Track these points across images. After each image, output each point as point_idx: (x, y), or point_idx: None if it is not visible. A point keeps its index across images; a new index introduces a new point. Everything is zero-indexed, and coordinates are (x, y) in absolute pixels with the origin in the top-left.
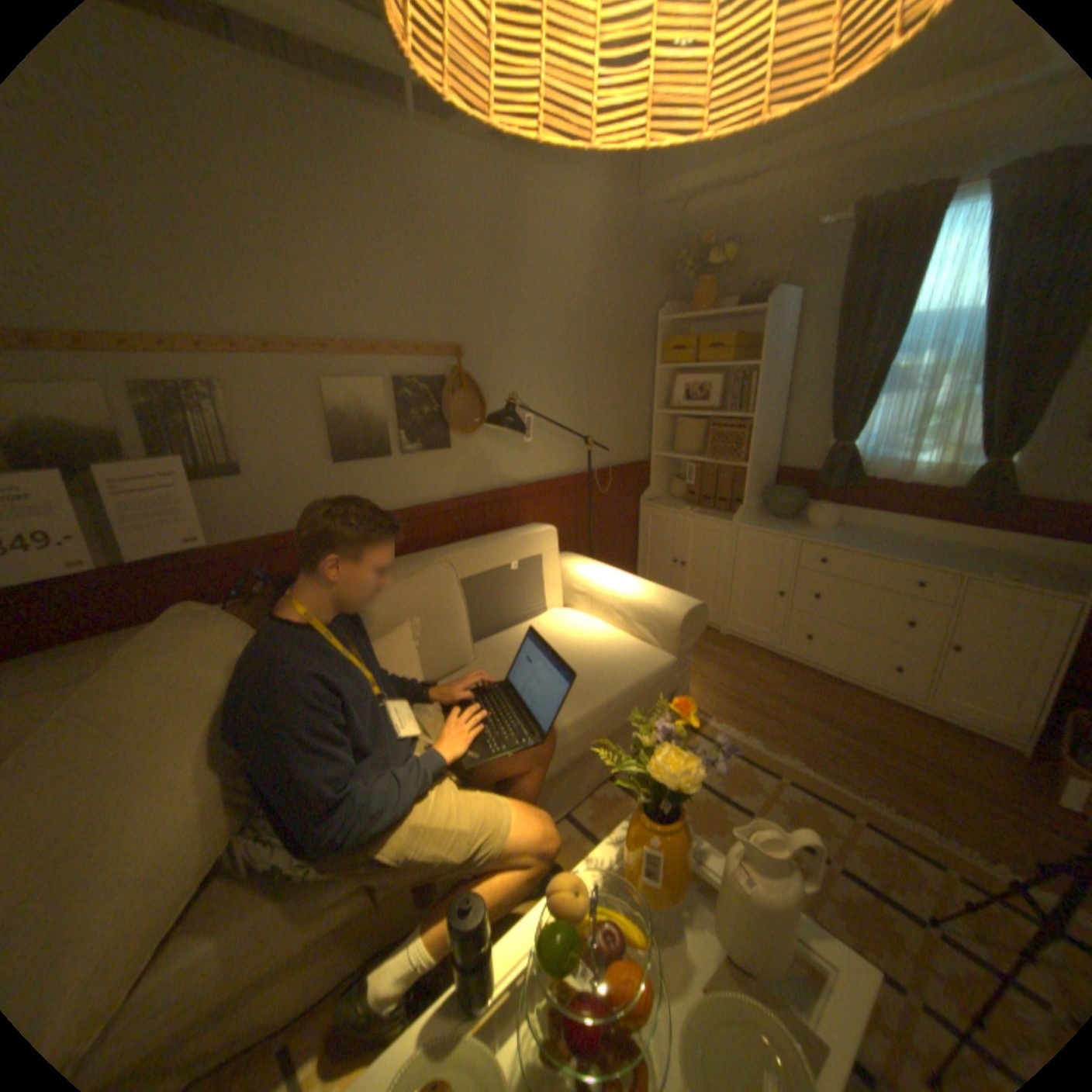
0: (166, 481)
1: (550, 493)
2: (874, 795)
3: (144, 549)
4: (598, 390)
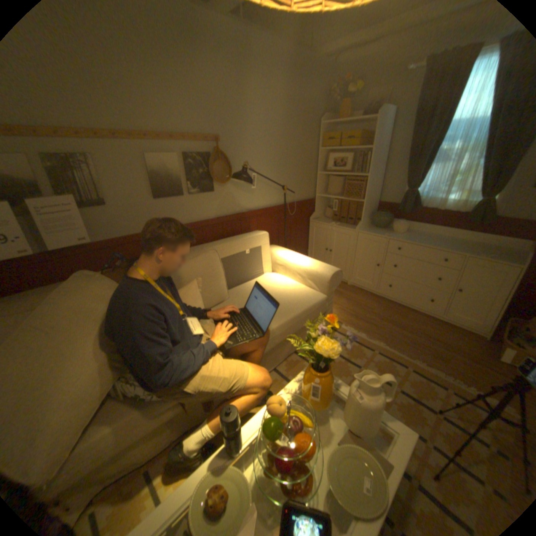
0: (65, 208)
1: (265, 215)
2: (417, 357)
3: (58, 244)
4: (289, 161)
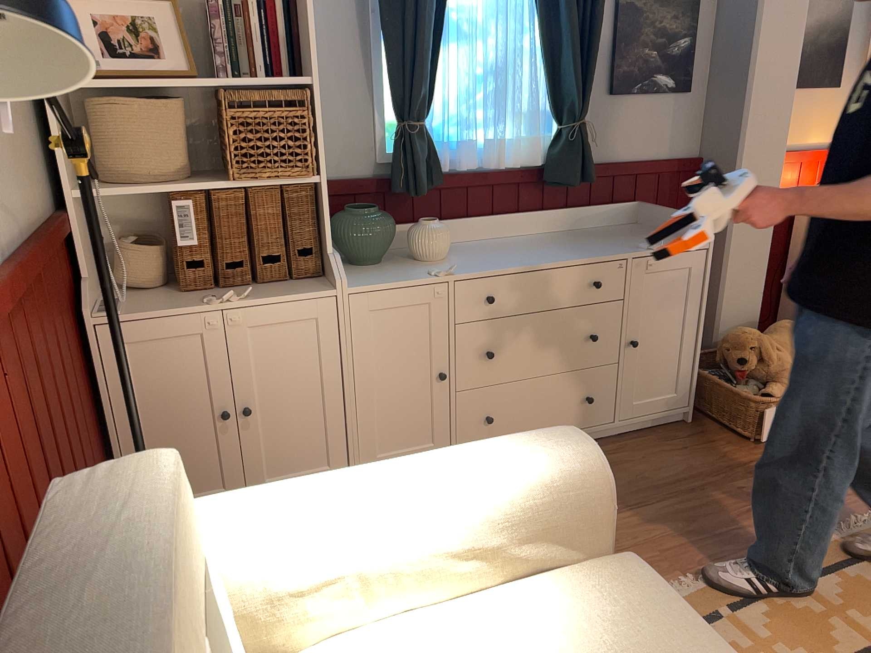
0: None
1: None
2: (745, 545)
3: None
4: None
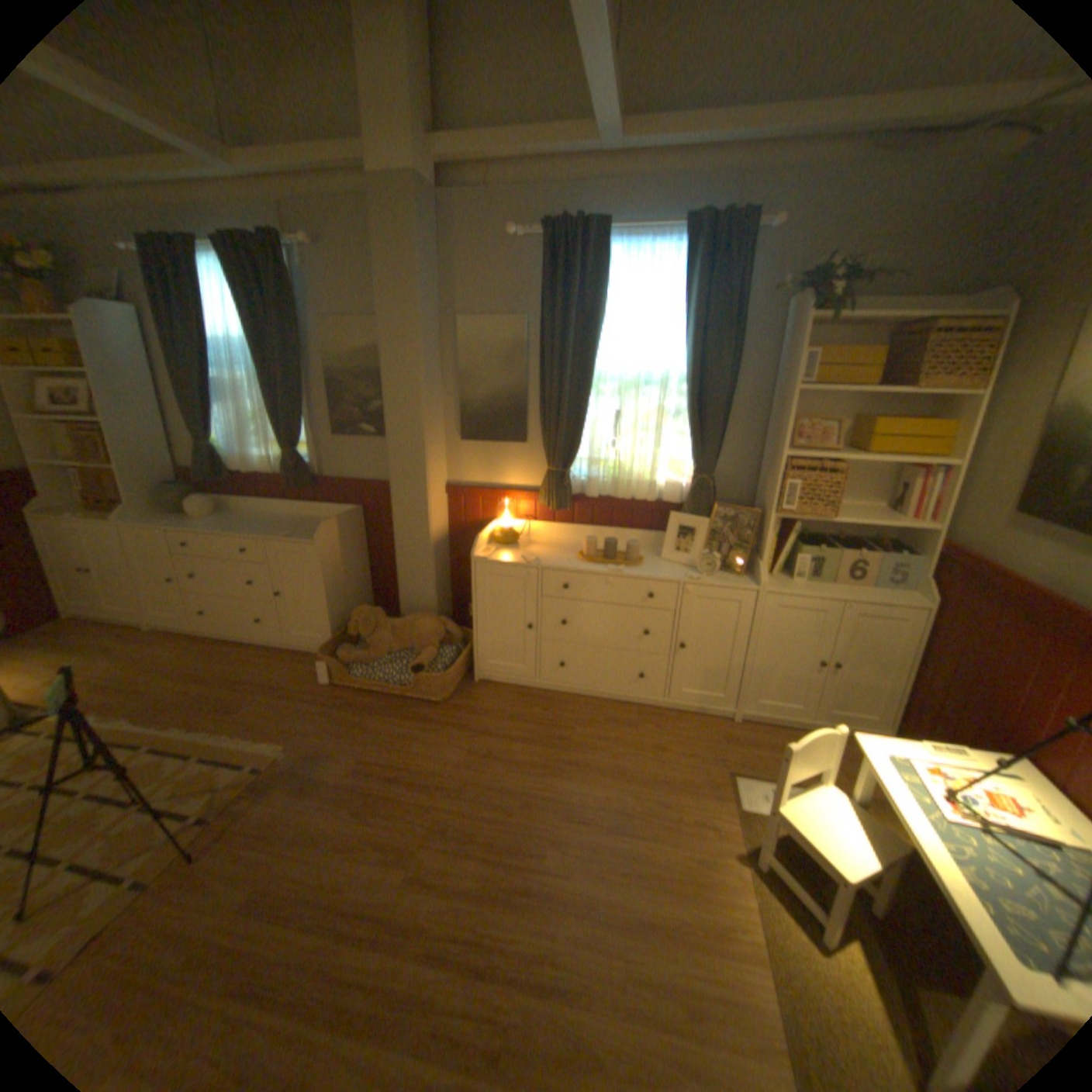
0: None
1: None
2: (179, 726)
3: None
4: None
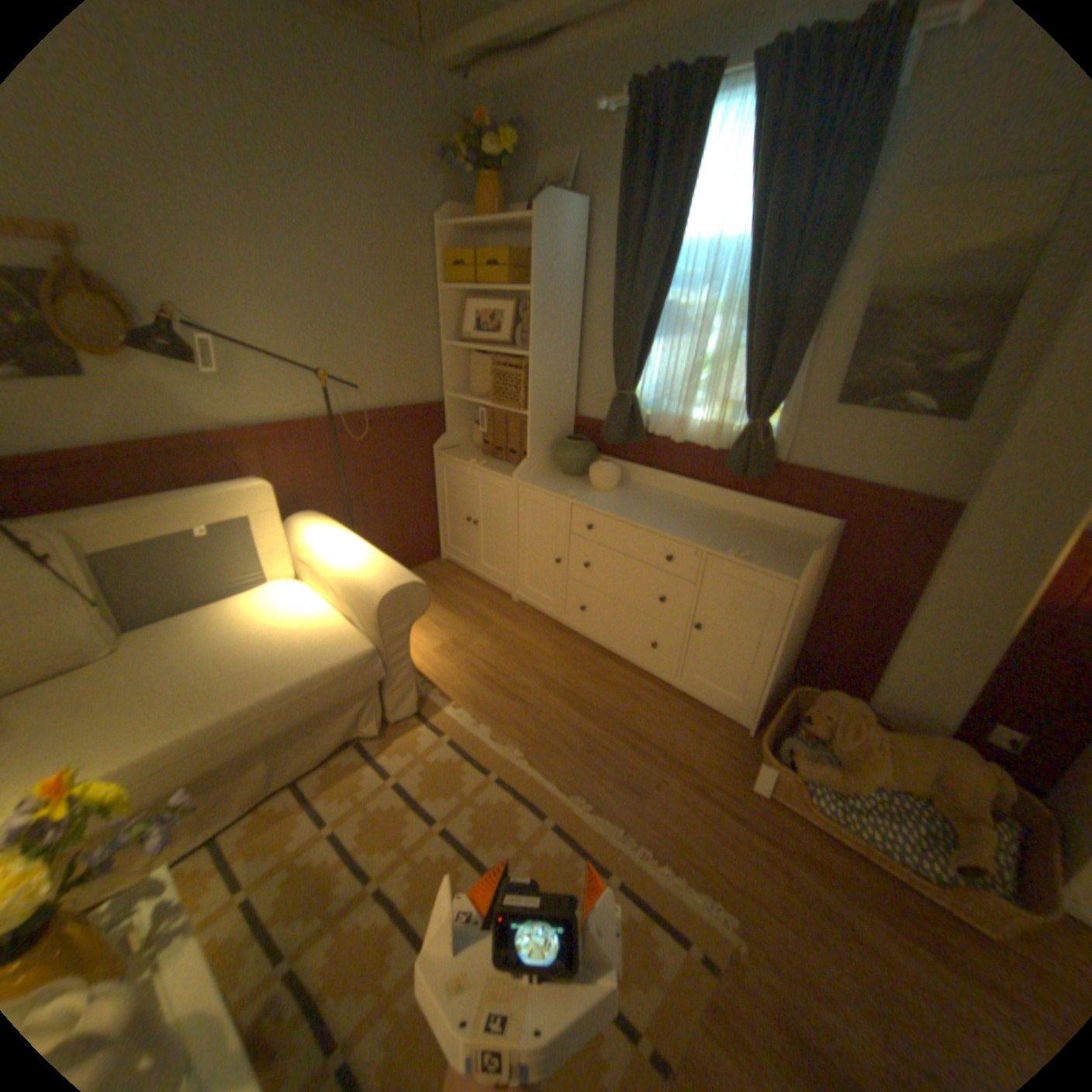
0: None
1: (288, 437)
2: (581, 787)
3: None
4: (351, 308)
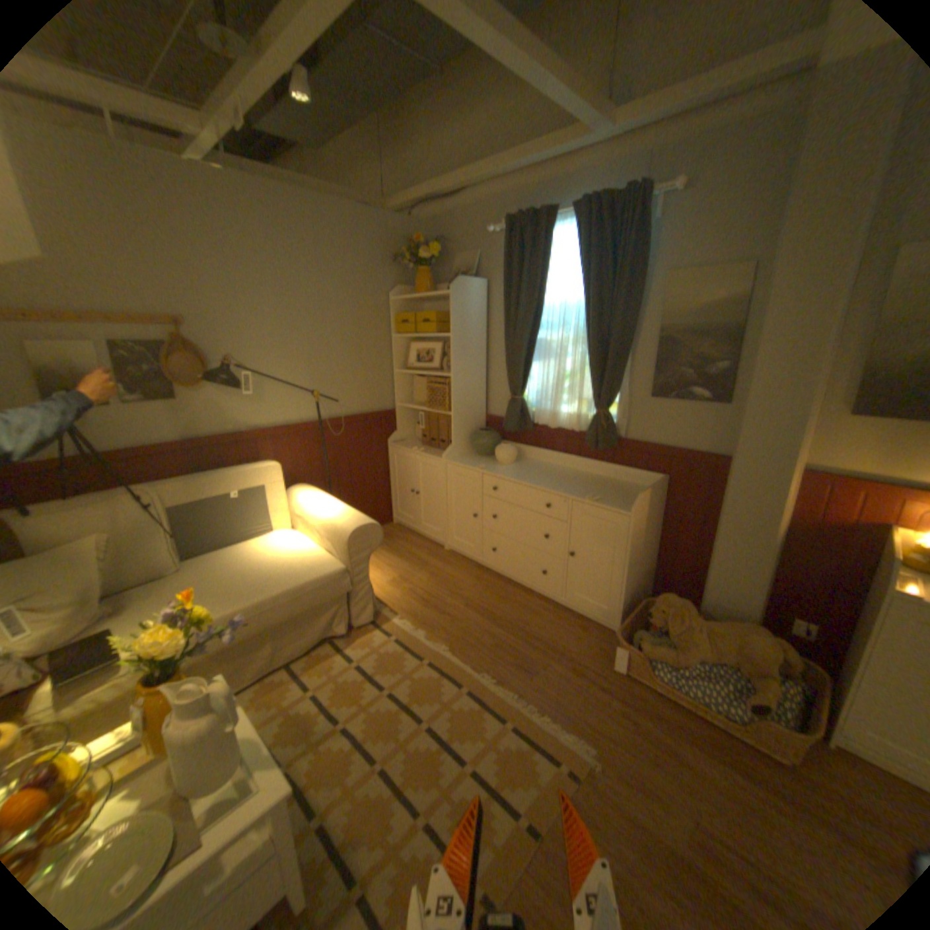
0: None
1: (291, 435)
2: (488, 669)
3: None
4: (334, 353)
